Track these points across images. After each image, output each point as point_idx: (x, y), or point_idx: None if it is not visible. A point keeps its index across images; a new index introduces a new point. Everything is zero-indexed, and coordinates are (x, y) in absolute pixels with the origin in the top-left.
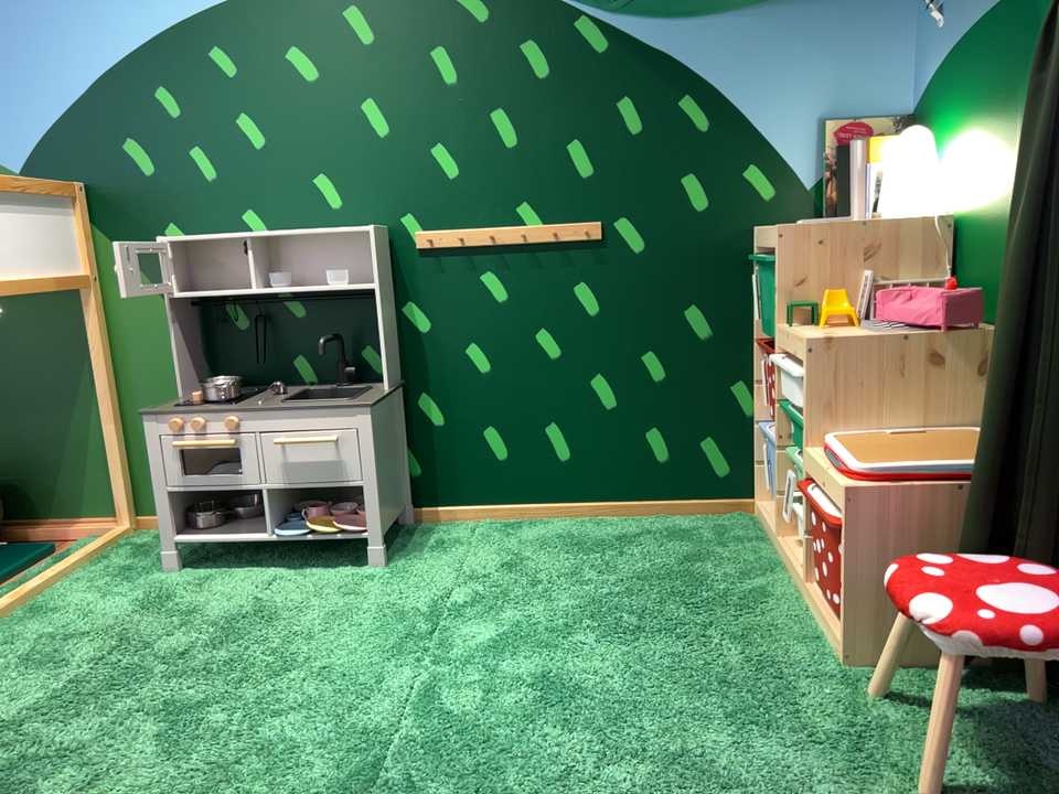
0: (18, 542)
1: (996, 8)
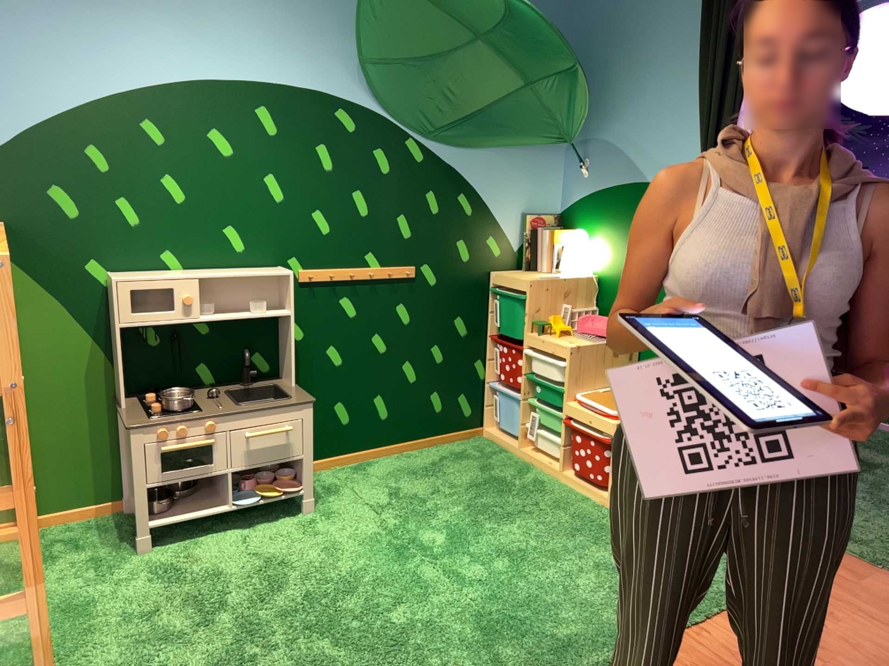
0: None
1: (625, 188)
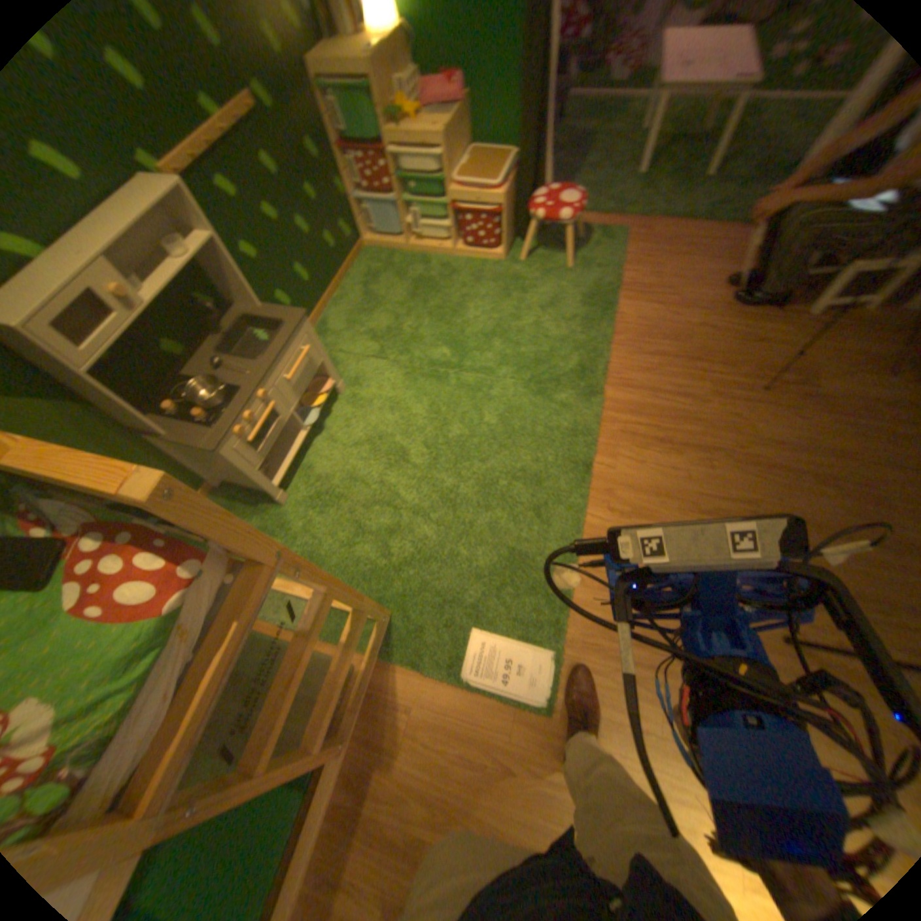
0: None
1: None
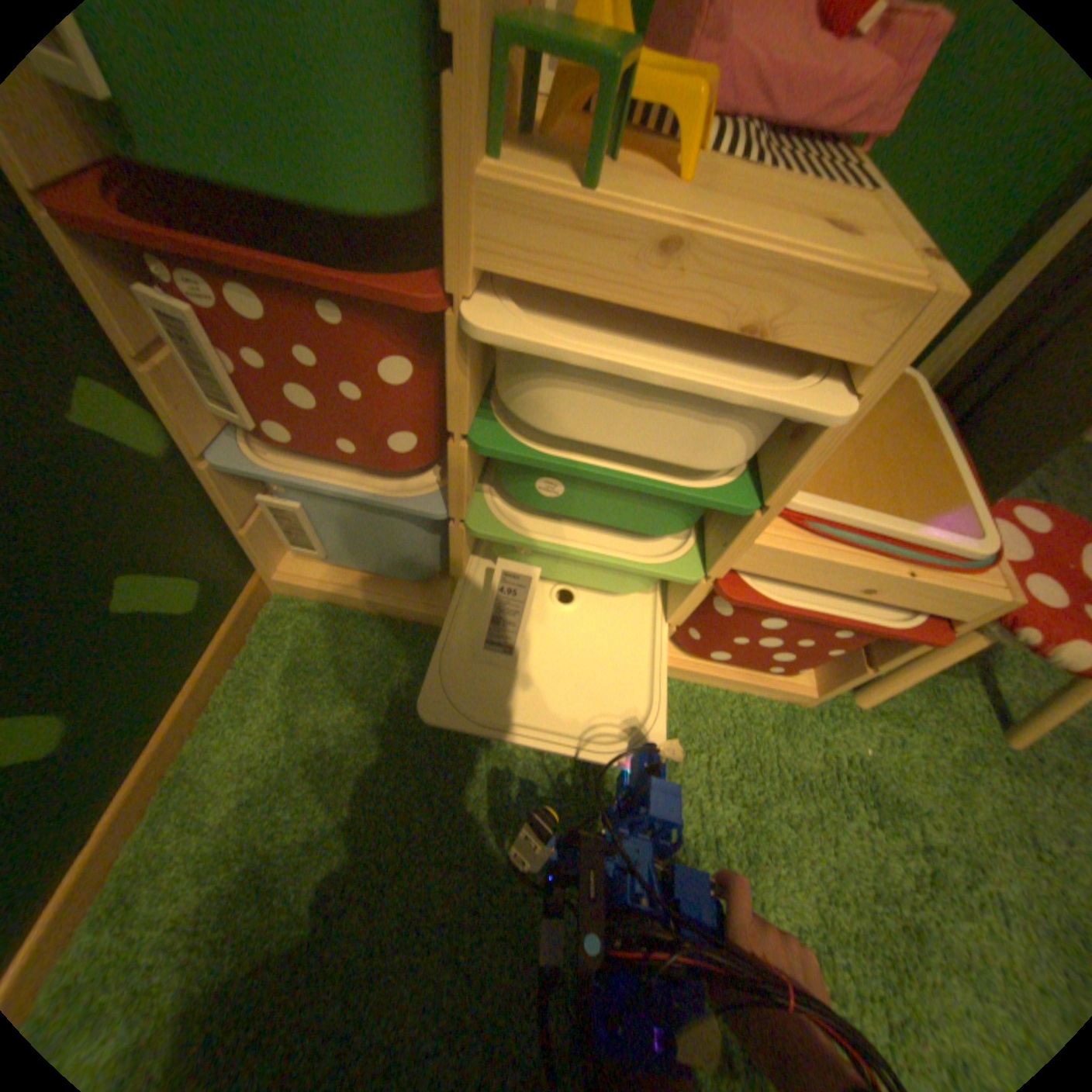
0: None
1: None
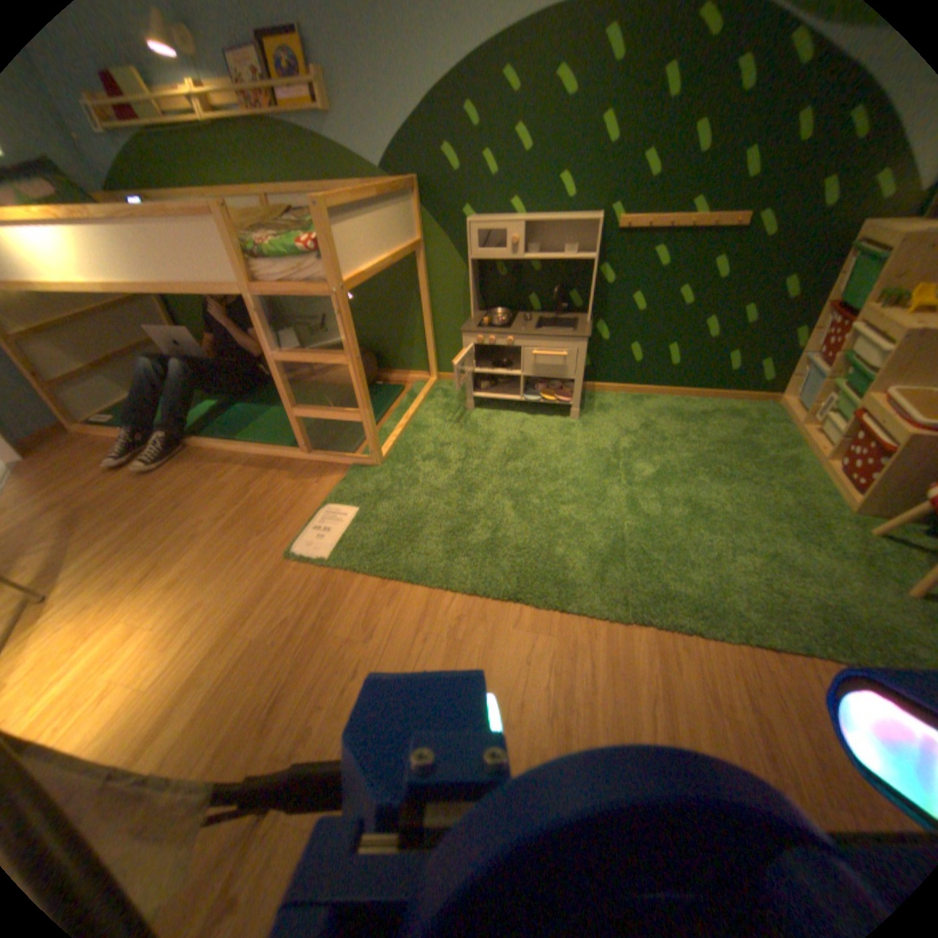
0: (381, 380)
1: None
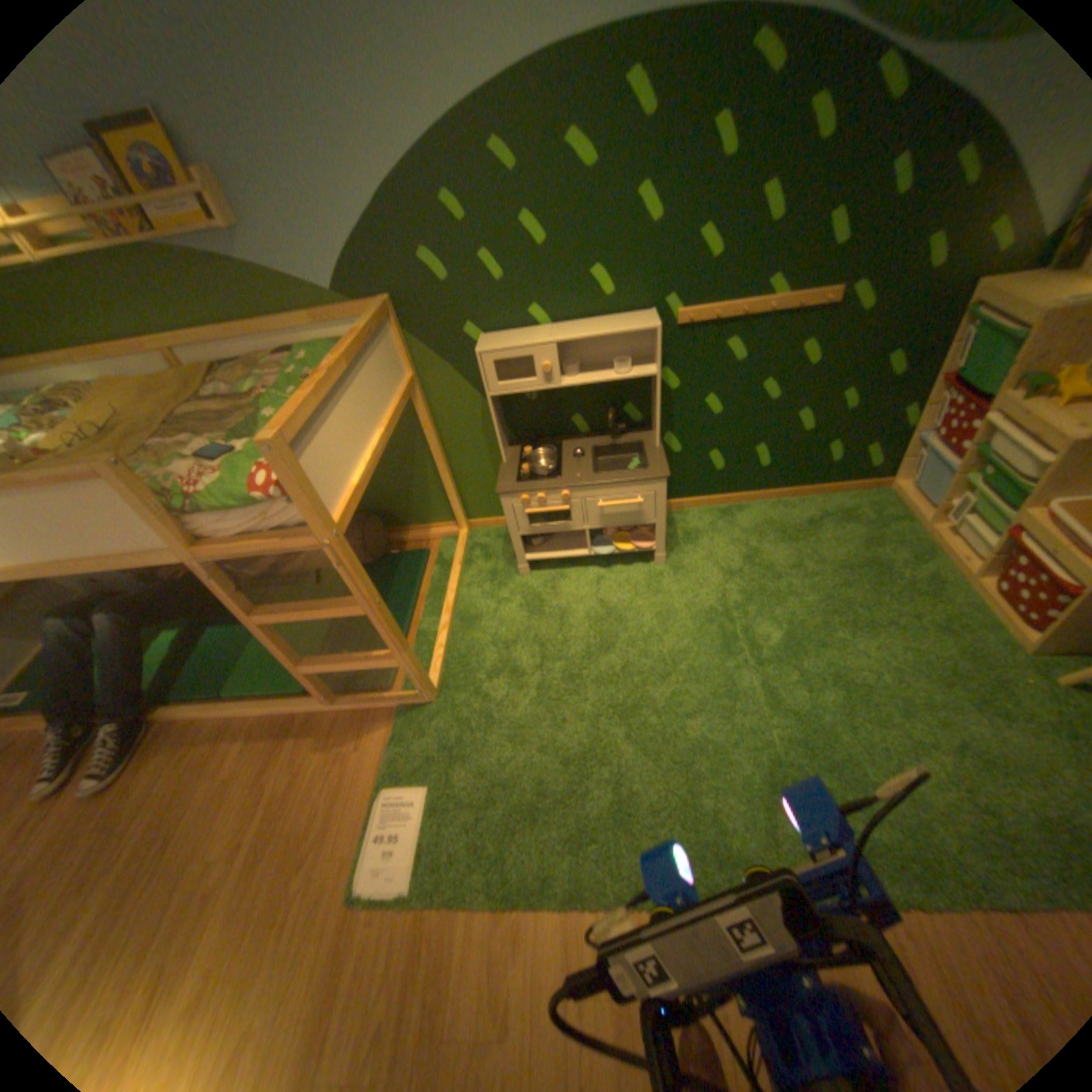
0: (398, 545)
1: None
